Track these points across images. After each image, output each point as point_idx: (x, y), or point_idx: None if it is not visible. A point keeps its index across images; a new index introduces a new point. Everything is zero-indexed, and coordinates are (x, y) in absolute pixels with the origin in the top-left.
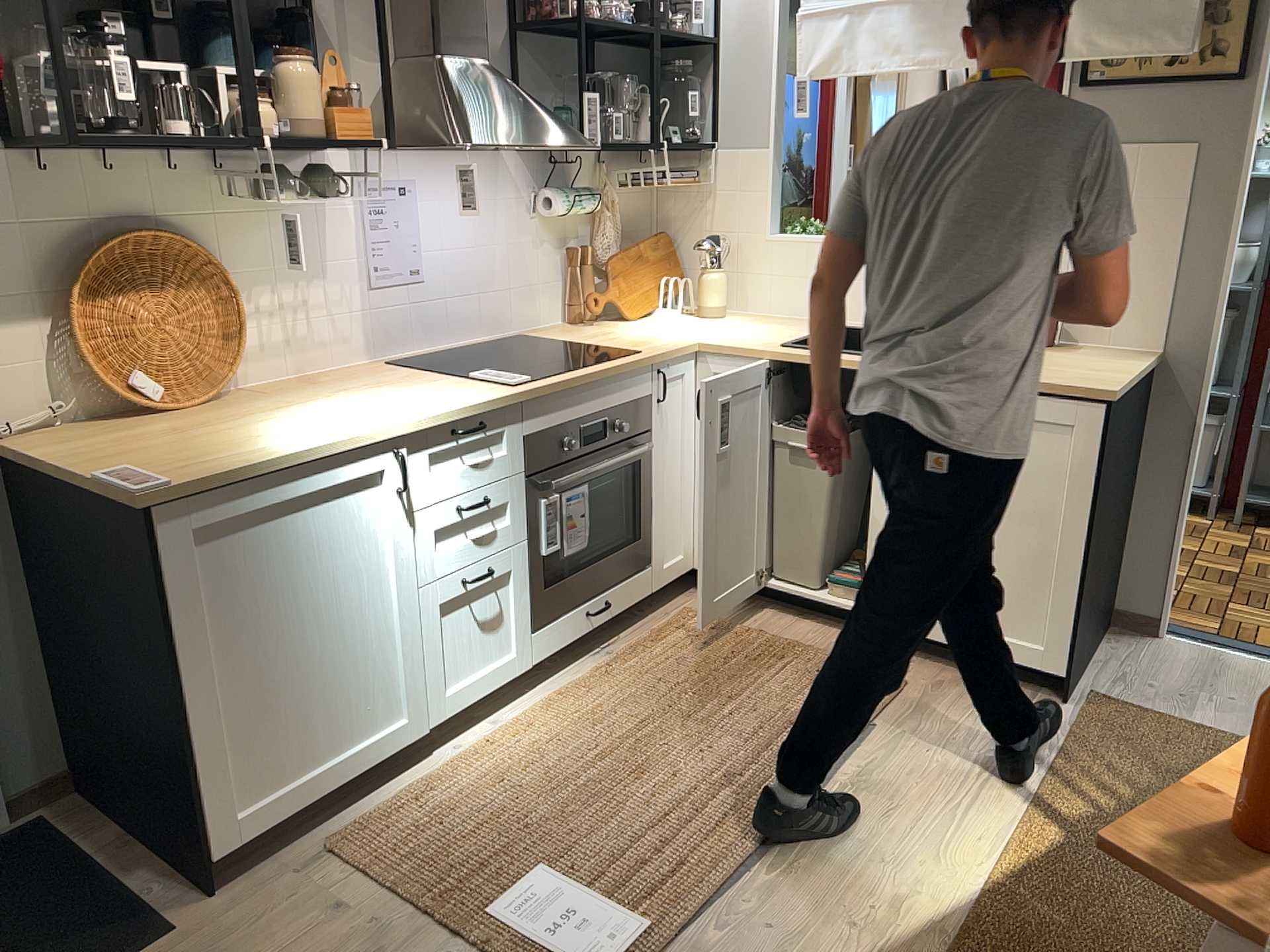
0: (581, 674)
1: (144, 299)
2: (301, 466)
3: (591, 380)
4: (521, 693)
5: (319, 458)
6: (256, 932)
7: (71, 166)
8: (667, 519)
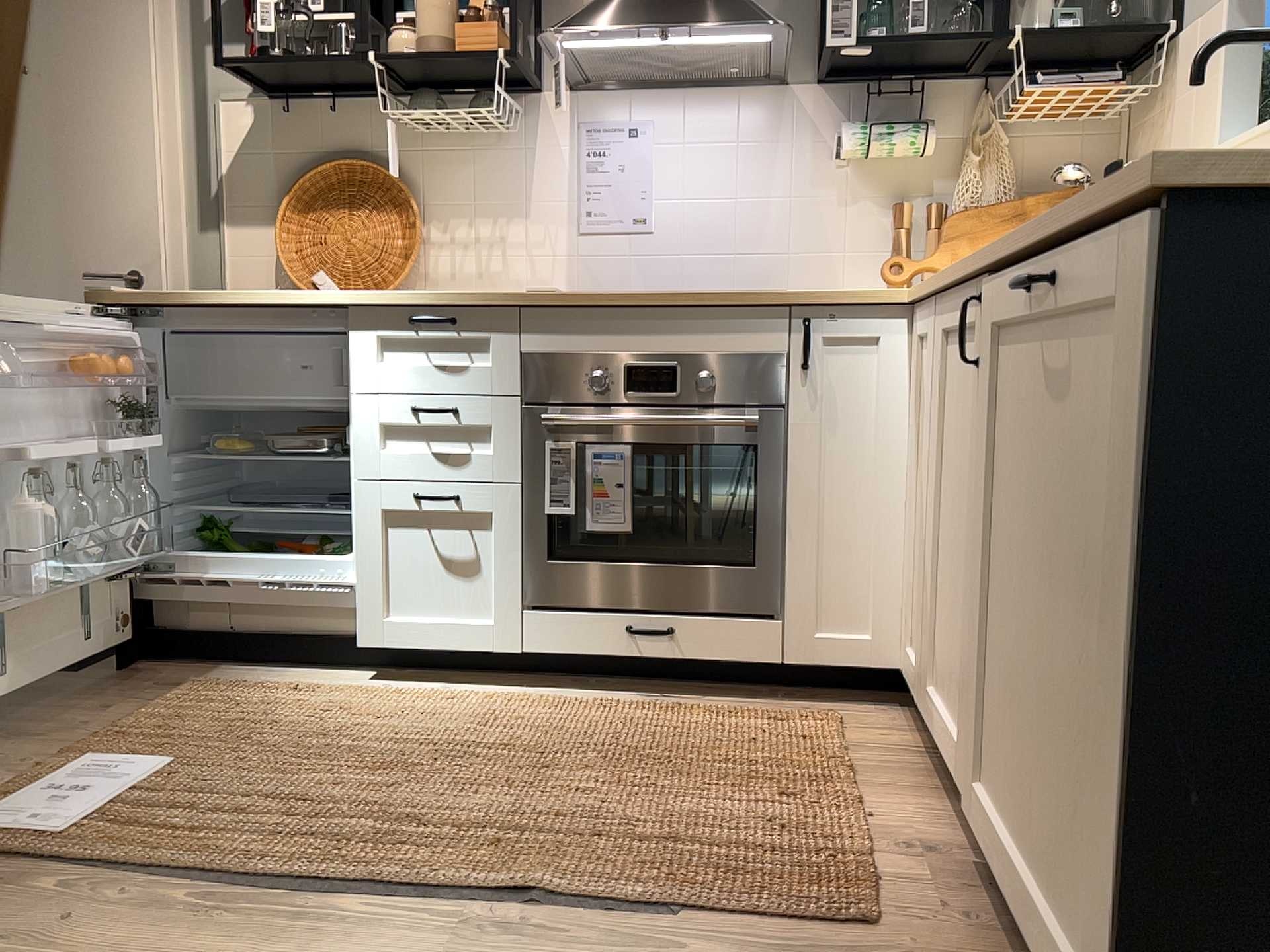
0: (592, 701)
1: (339, 214)
2: (227, 308)
3: (645, 305)
4: (519, 686)
5: (244, 304)
6: (73, 694)
7: (311, 110)
8: (827, 559)
